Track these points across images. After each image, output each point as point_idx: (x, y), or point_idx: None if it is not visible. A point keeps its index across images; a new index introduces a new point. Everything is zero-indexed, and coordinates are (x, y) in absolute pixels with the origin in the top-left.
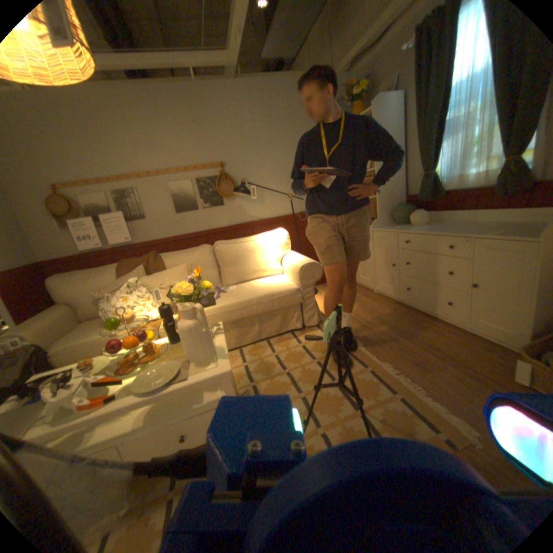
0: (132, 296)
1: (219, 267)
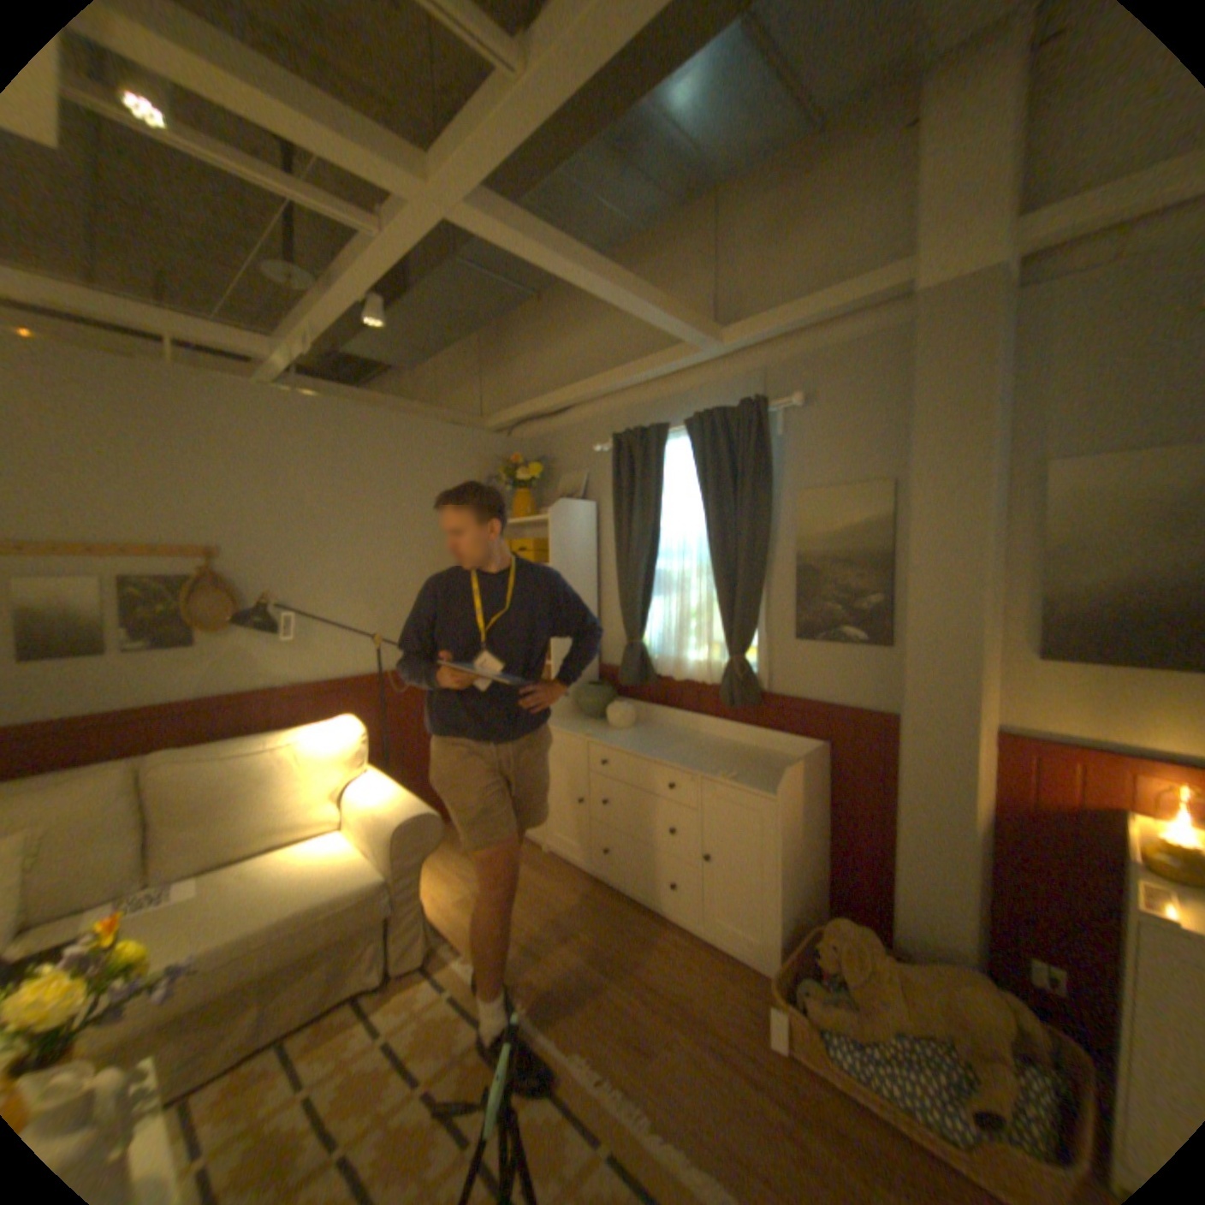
0: None
1: (144, 832)
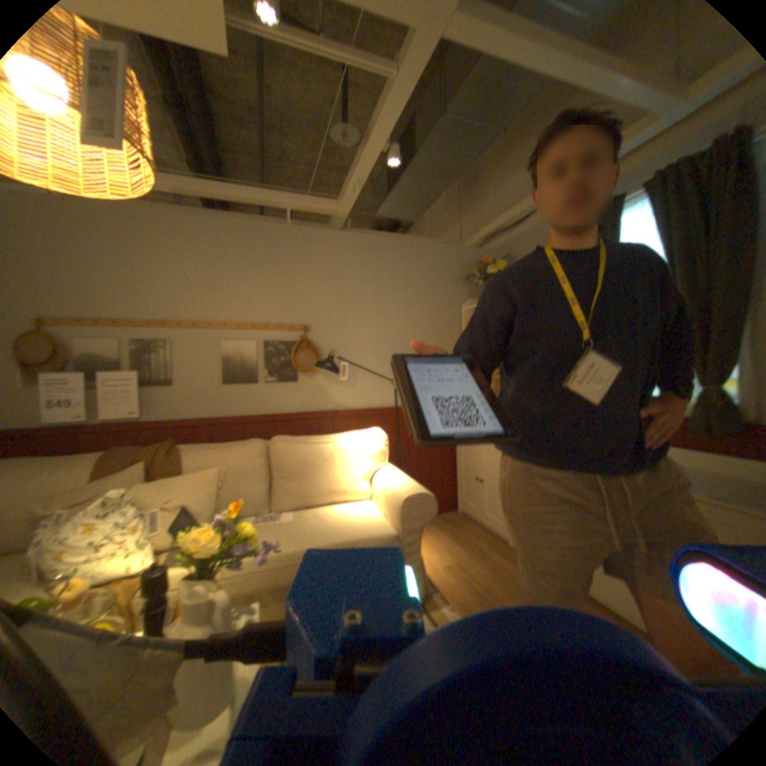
0: (106, 523)
1: (272, 477)
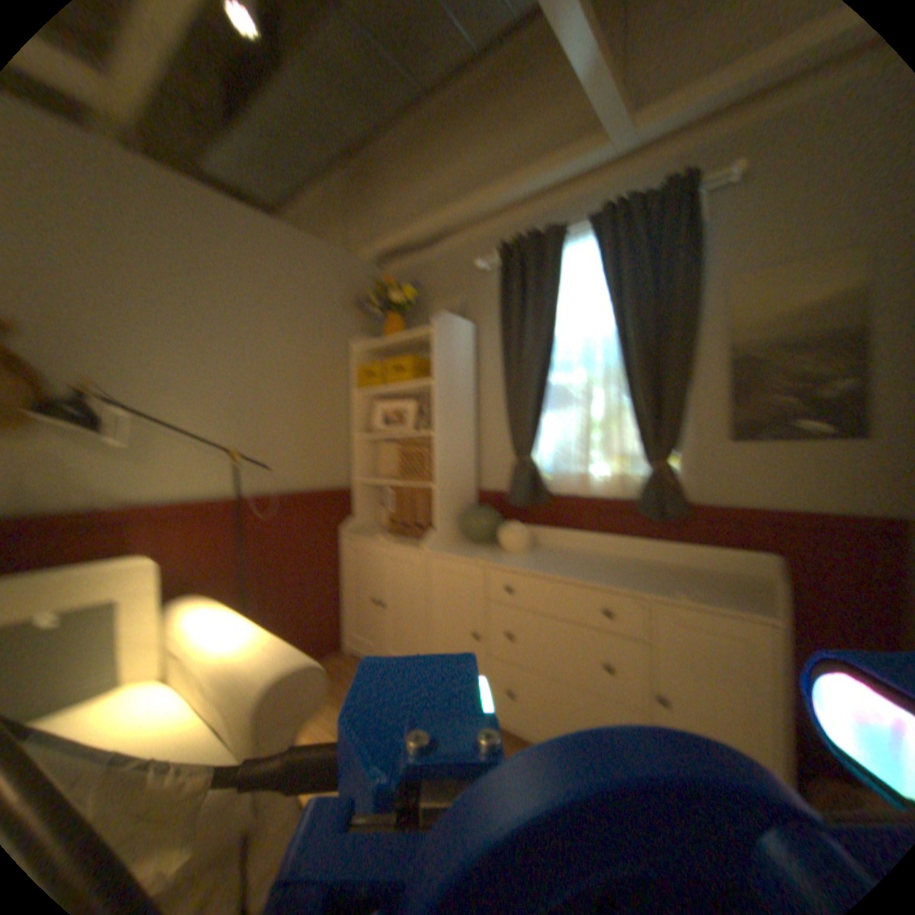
0: None
1: None
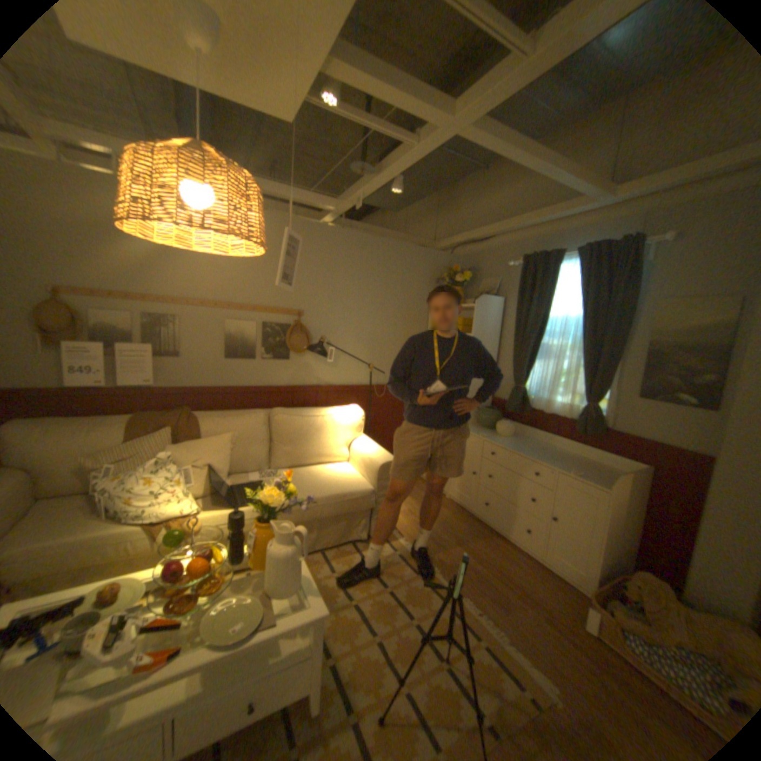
0: (157, 480)
1: (270, 443)
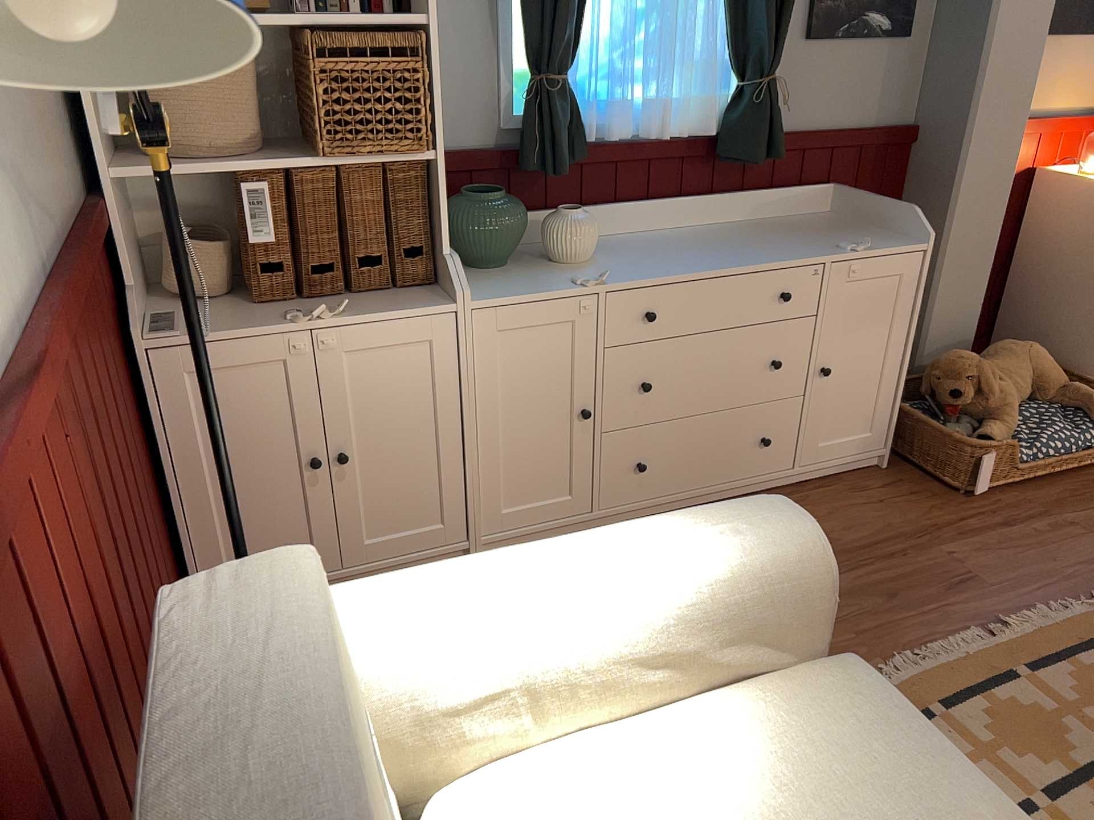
0: None
1: None
